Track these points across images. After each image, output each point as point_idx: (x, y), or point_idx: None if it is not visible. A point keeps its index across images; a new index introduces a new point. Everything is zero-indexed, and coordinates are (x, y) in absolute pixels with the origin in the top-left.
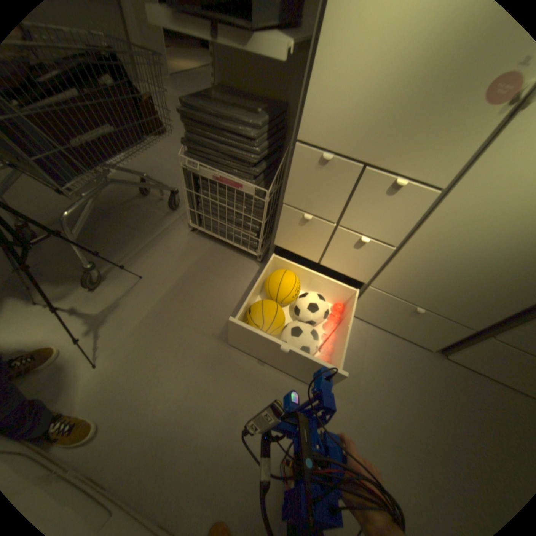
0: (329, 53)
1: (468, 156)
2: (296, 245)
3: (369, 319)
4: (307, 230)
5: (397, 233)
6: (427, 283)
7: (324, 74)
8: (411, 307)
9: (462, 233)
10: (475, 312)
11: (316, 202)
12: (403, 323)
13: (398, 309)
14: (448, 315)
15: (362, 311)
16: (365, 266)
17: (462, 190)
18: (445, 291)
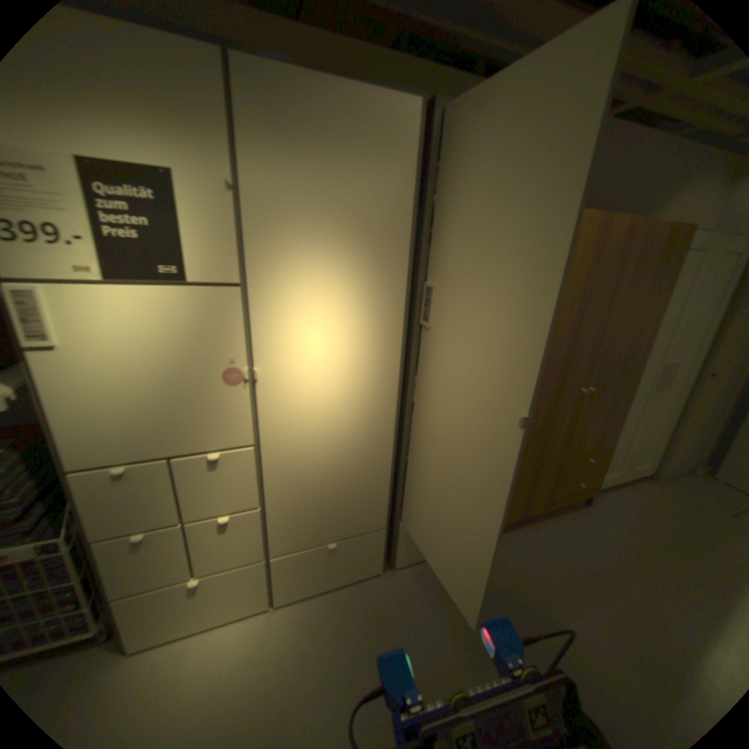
0: (56, 396)
1: (249, 418)
2: (143, 579)
3: (300, 595)
4: (146, 553)
5: (248, 496)
6: (313, 519)
7: (60, 411)
8: (322, 550)
9: (297, 467)
10: (367, 515)
11: (136, 518)
12: (332, 570)
13: (315, 561)
14: (355, 532)
15: (285, 592)
16: (246, 545)
17: (267, 439)
18: (332, 515)
